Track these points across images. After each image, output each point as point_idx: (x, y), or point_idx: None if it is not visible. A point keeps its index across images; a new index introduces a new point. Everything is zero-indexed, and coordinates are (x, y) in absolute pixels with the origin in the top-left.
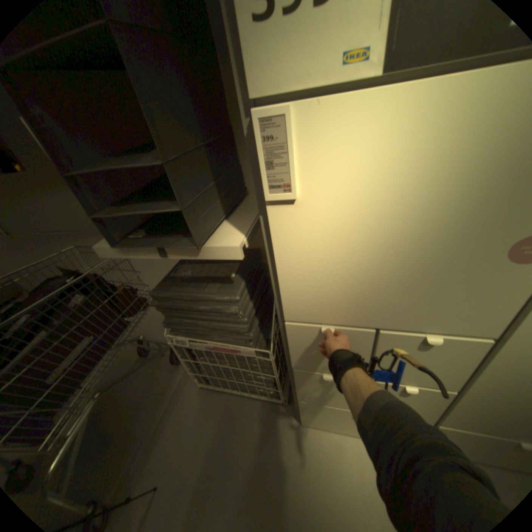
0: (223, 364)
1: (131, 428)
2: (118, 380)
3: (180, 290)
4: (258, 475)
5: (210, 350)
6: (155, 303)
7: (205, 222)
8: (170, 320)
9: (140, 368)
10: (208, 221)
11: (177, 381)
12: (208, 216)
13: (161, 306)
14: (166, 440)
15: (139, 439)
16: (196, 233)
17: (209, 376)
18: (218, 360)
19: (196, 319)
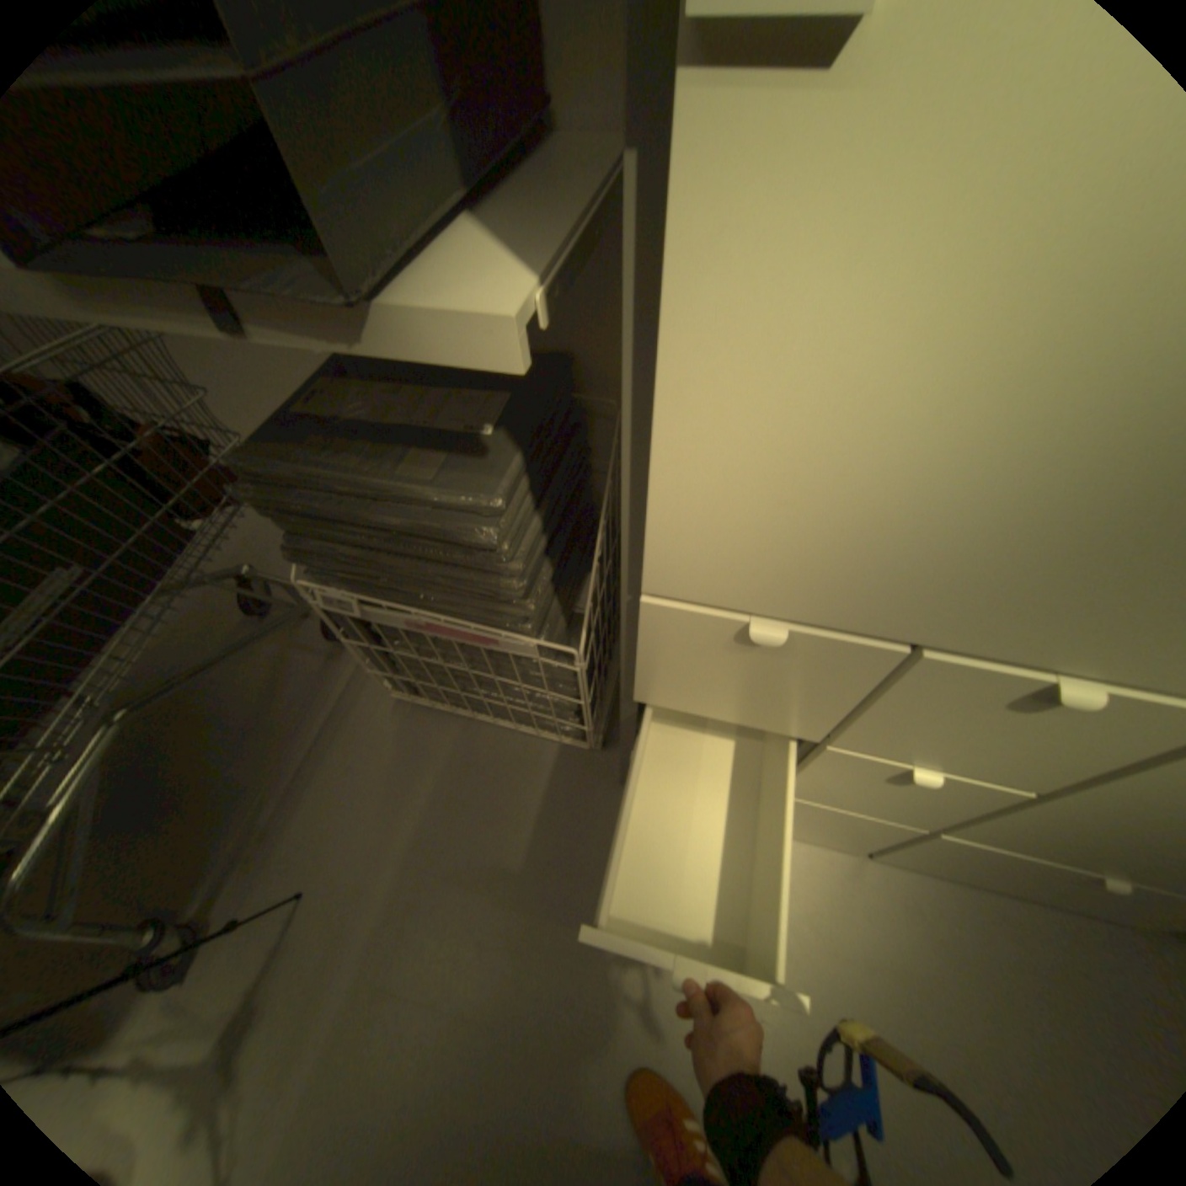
0: (454, 662)
1: (237, 773)
2: (194, 667)
3: (321, 458)
4: (524, 882)
5: (419, 630)
6: (246, 493)
7: (381, 189)
8: (302, 543)
9: (251, 641)
10: (392, 190)
11: (342, 679)
12: (392, 163)
13: (267, 502)
14: (320, 802)
15: (256, 796)
16: (338, 231)
17: (419, 682)
18: (439, 653)
19: (377, 549)
